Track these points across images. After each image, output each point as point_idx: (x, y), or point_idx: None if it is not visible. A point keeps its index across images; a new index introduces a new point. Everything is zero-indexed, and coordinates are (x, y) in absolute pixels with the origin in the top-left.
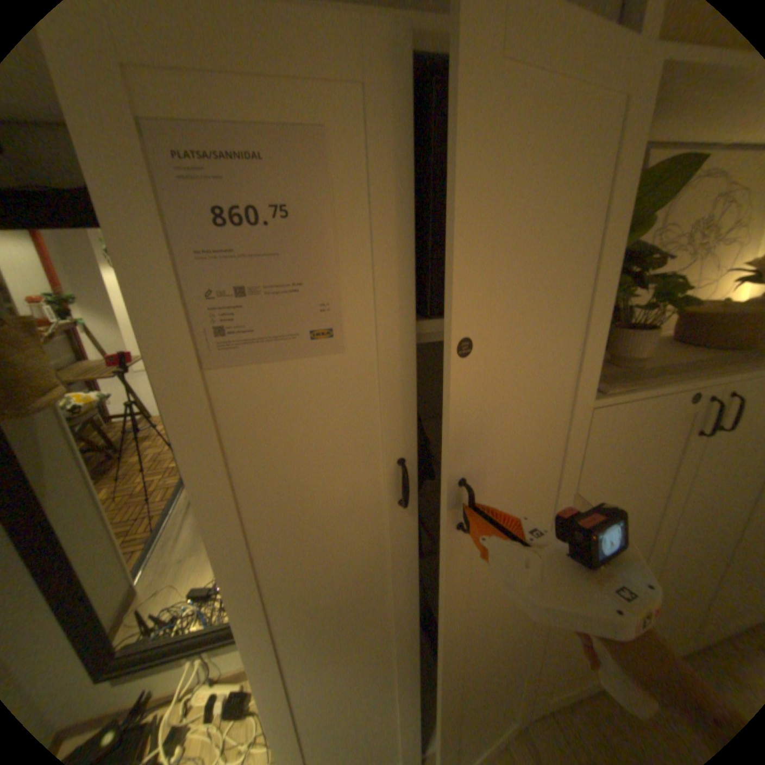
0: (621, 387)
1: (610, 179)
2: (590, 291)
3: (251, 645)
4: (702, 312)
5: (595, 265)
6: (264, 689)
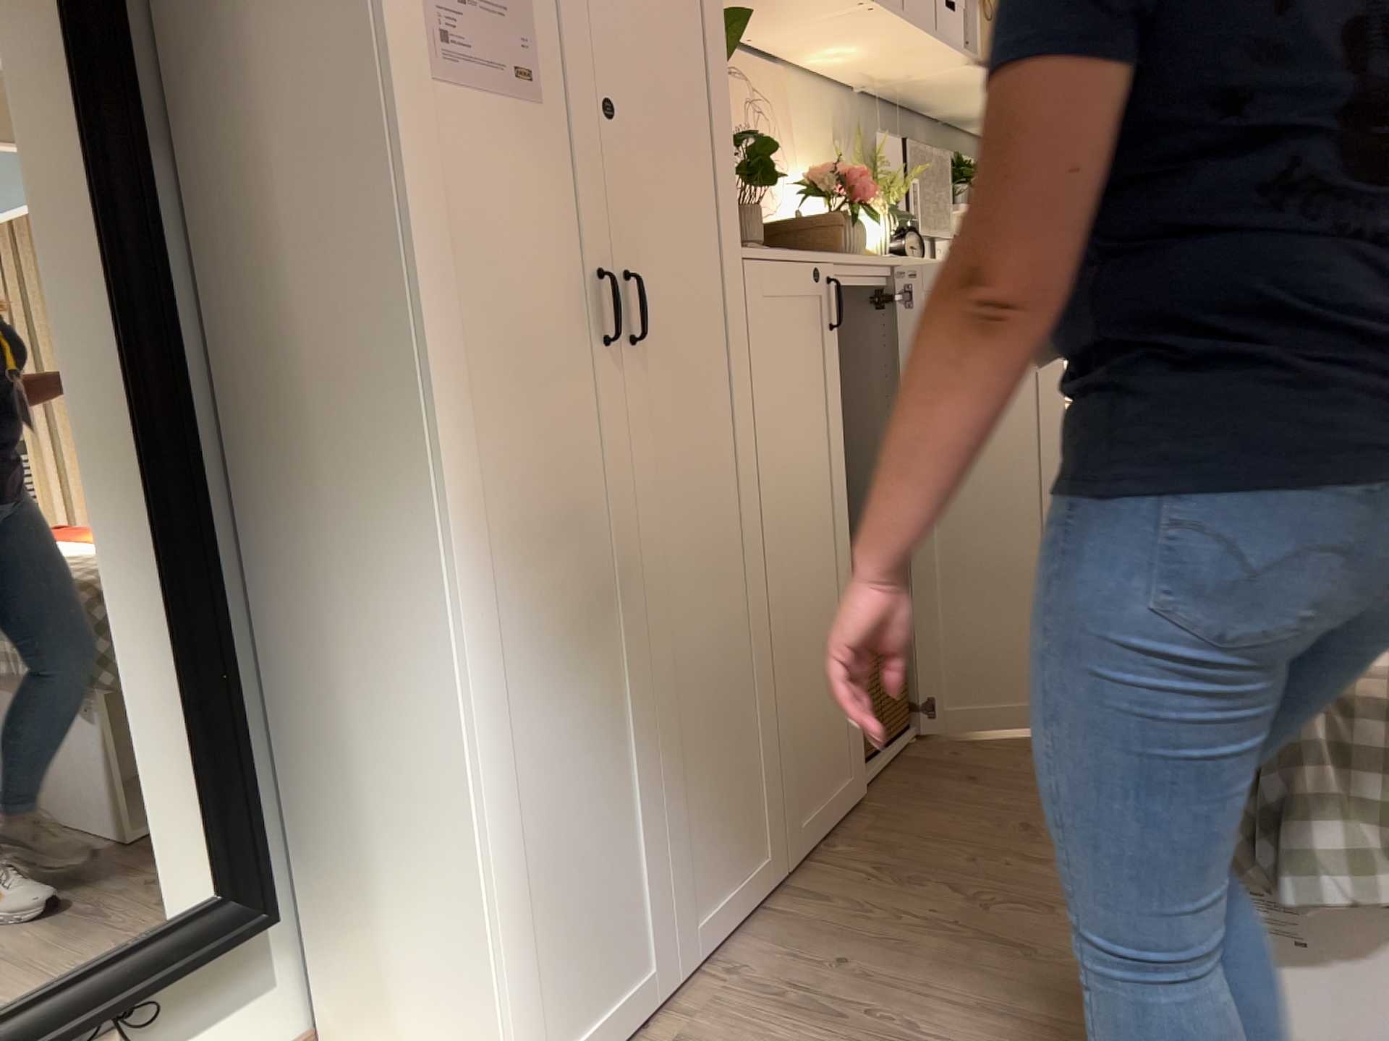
0: (754, 246)
1: (693, 1)
2: (702, 120)
3: (458, 582)
4: (781, 219)
5: (700, 91)
6: (473, 699)
